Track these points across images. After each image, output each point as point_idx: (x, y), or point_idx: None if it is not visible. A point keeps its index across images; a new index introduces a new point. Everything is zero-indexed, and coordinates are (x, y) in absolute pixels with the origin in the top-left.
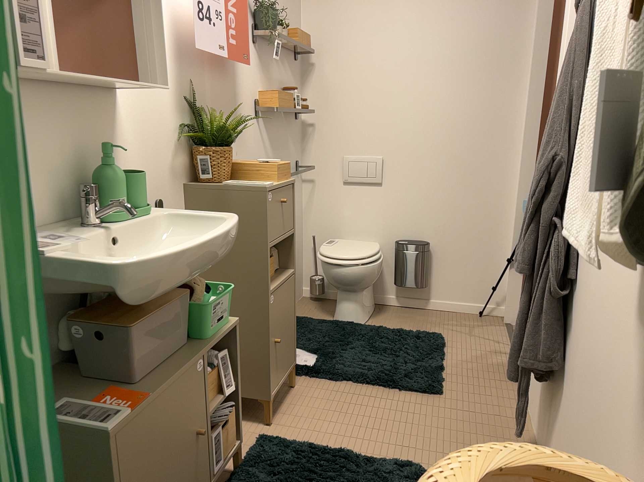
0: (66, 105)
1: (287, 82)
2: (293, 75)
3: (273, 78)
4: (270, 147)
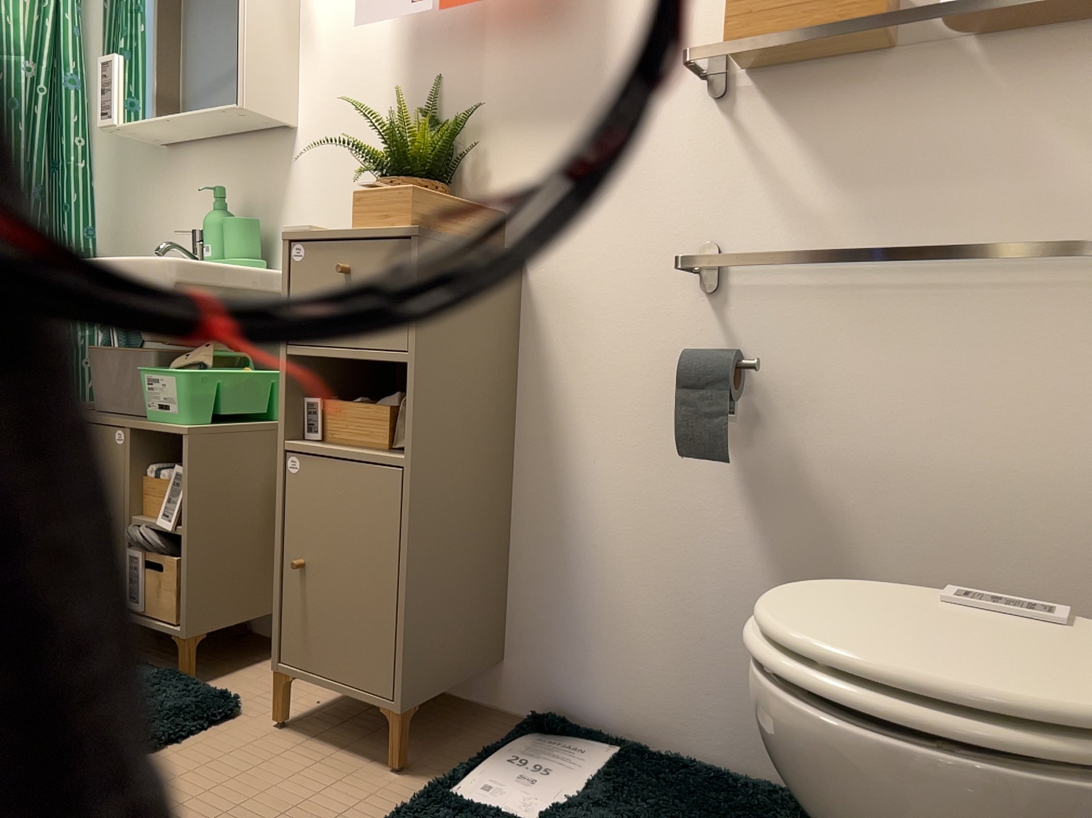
0: (244, 160)
1: None
2: None
3: None
4: (805, 178)
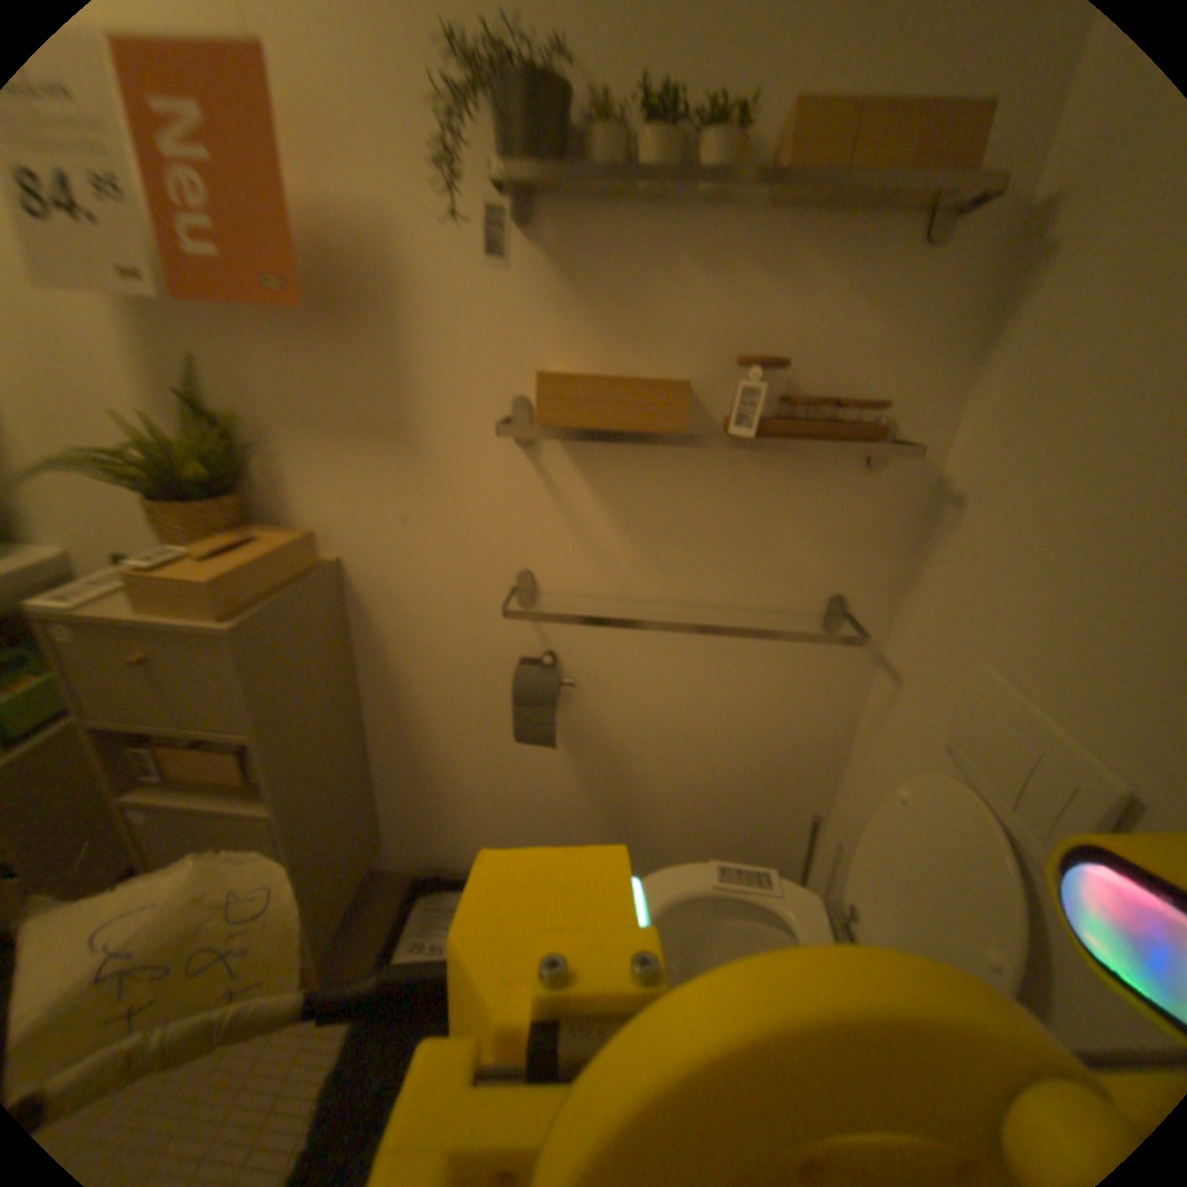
0: None
1: (809, 328)
2: (896, 293)
3: (664, 320)
4: (610, 525)
